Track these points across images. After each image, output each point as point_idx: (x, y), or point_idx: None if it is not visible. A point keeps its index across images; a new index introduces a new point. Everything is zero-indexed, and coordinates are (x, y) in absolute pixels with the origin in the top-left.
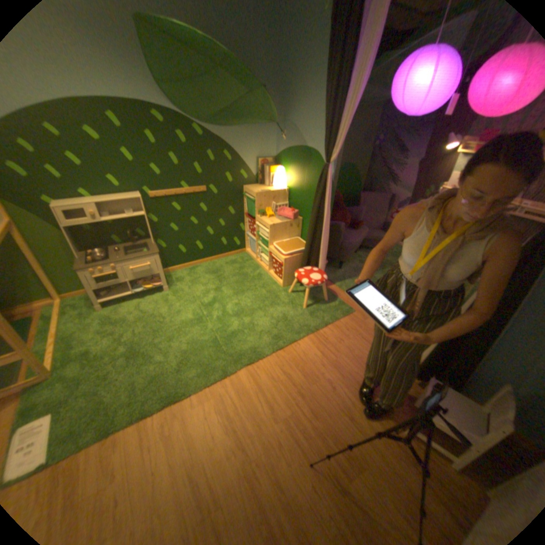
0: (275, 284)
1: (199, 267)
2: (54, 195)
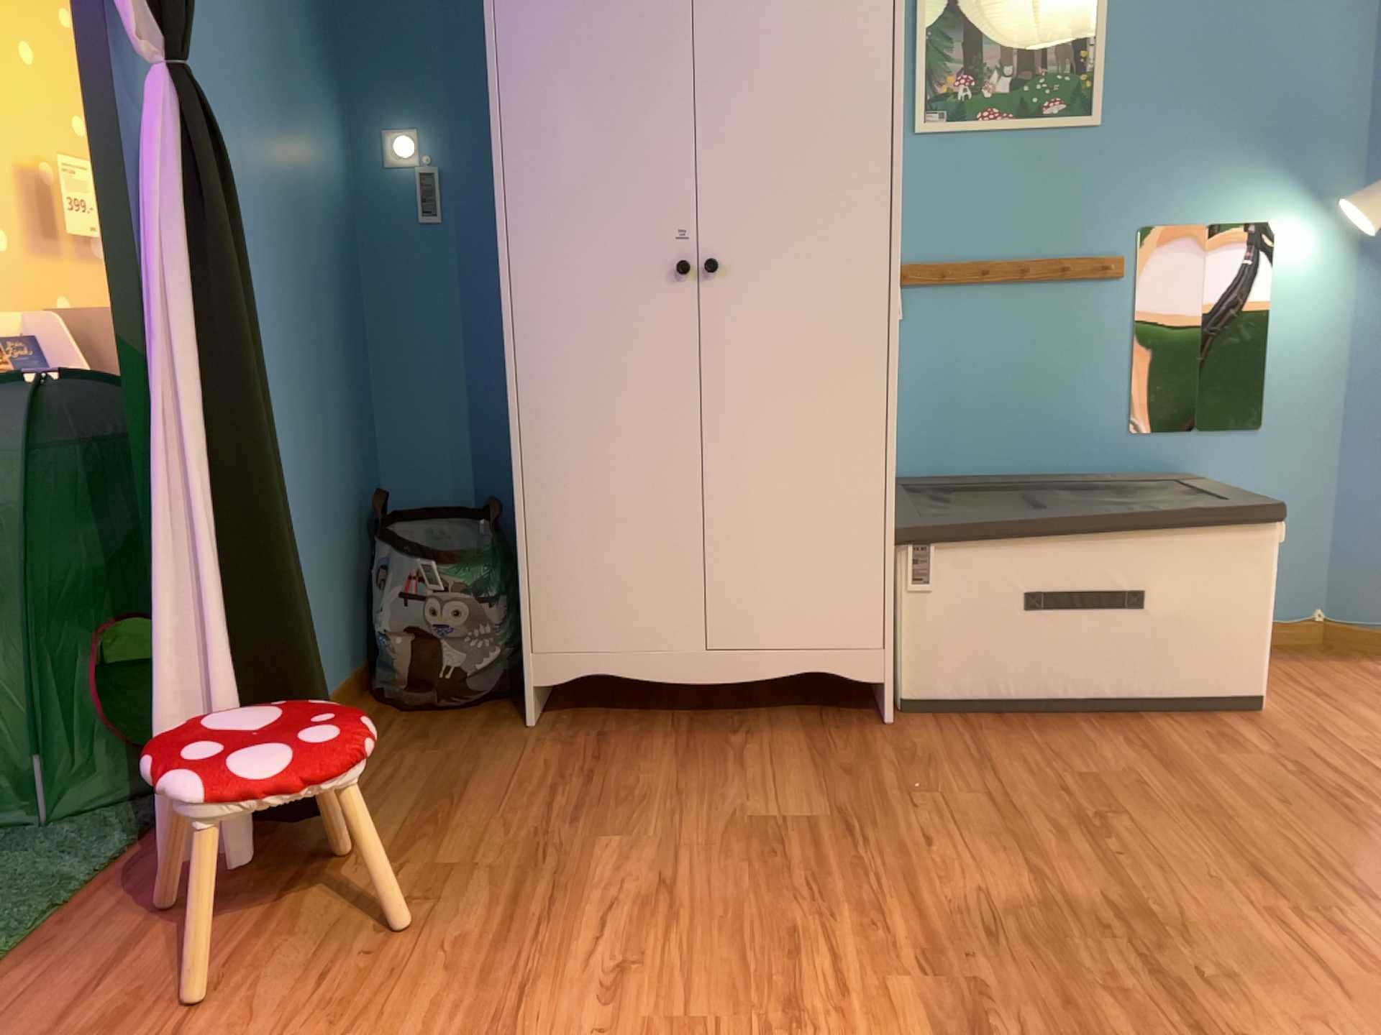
0: None
1: None
2: None
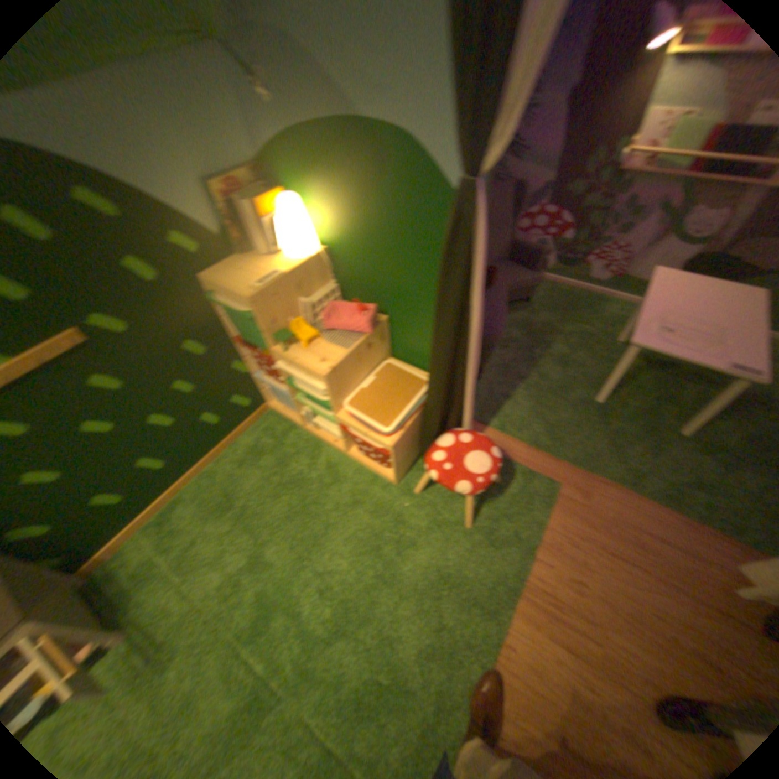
0: (378, 479)
1: (179, 505)
2: None
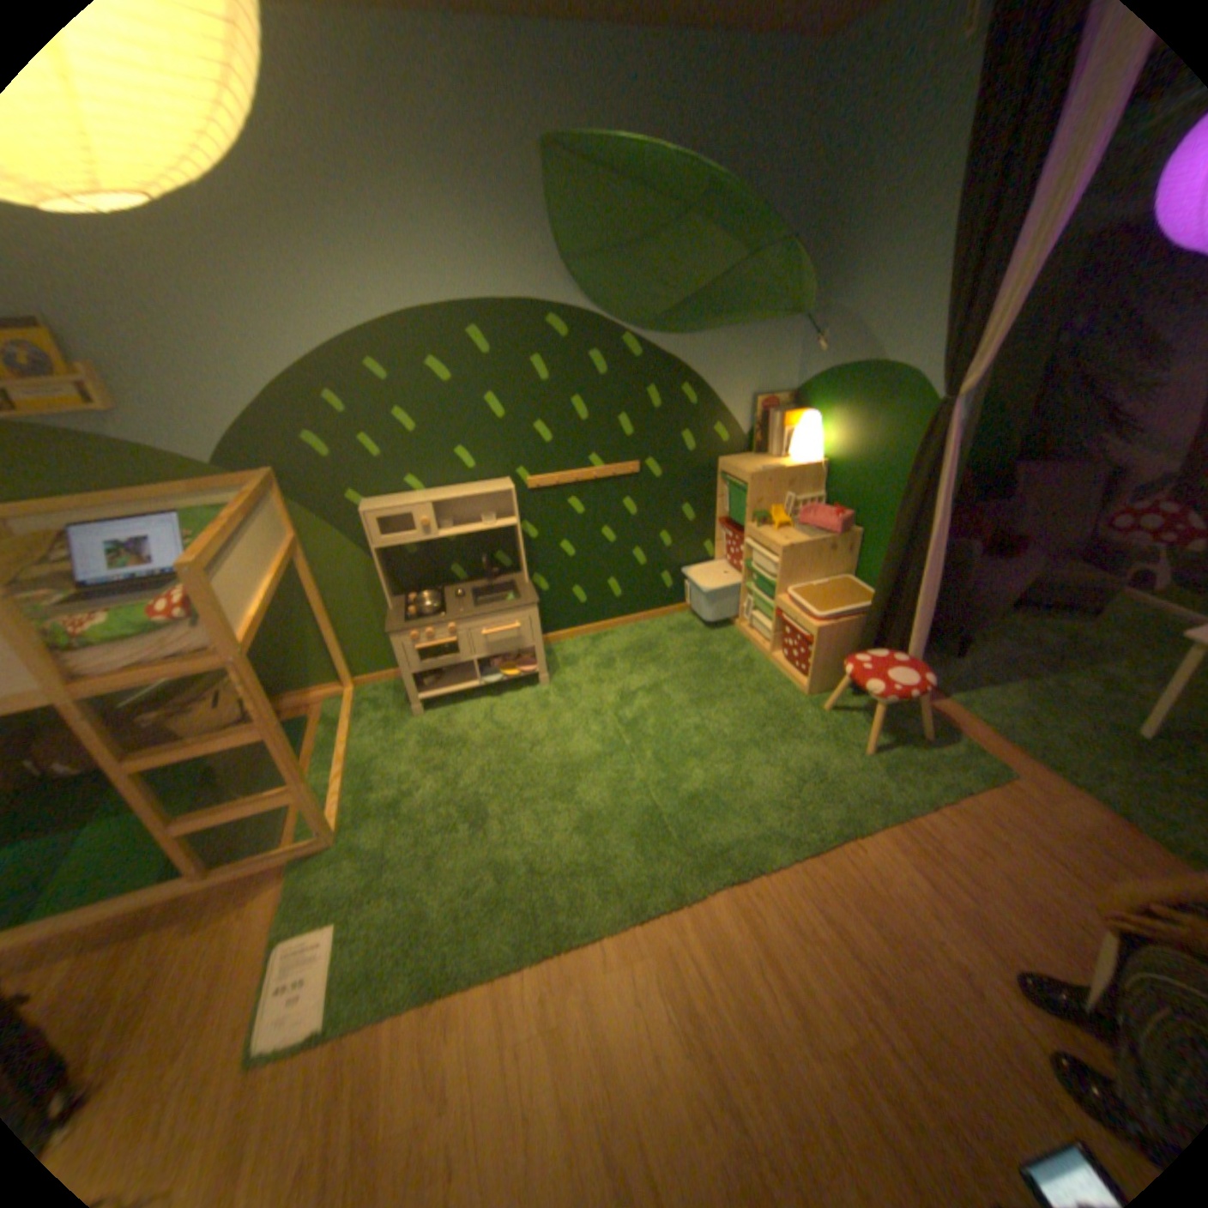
0: (789, 686)
1: (610, 635)
2: (366, 489)
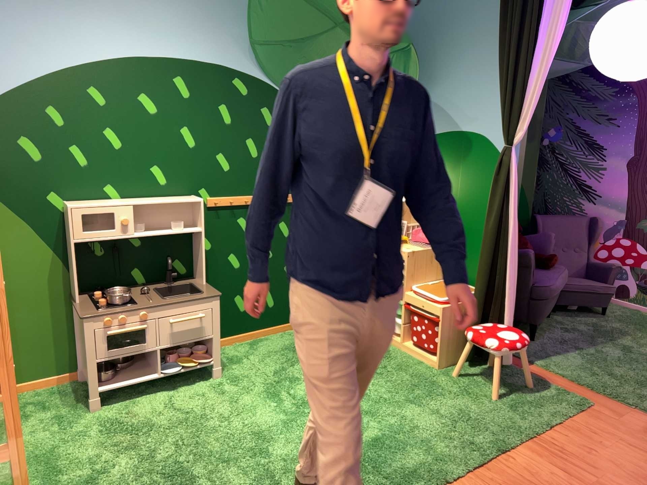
0: (423, 363)
1: (265, 341)
2: (68, 192)
